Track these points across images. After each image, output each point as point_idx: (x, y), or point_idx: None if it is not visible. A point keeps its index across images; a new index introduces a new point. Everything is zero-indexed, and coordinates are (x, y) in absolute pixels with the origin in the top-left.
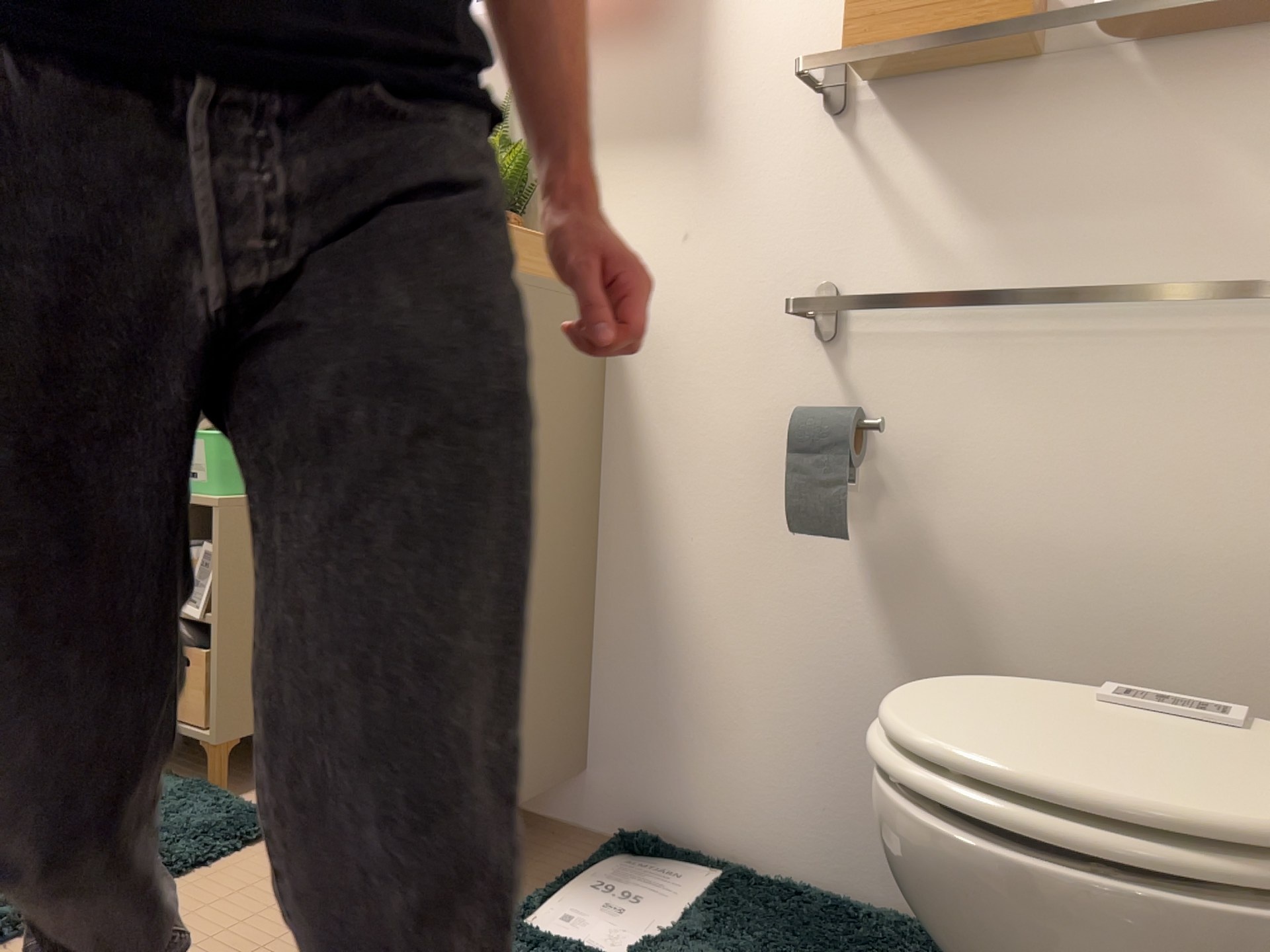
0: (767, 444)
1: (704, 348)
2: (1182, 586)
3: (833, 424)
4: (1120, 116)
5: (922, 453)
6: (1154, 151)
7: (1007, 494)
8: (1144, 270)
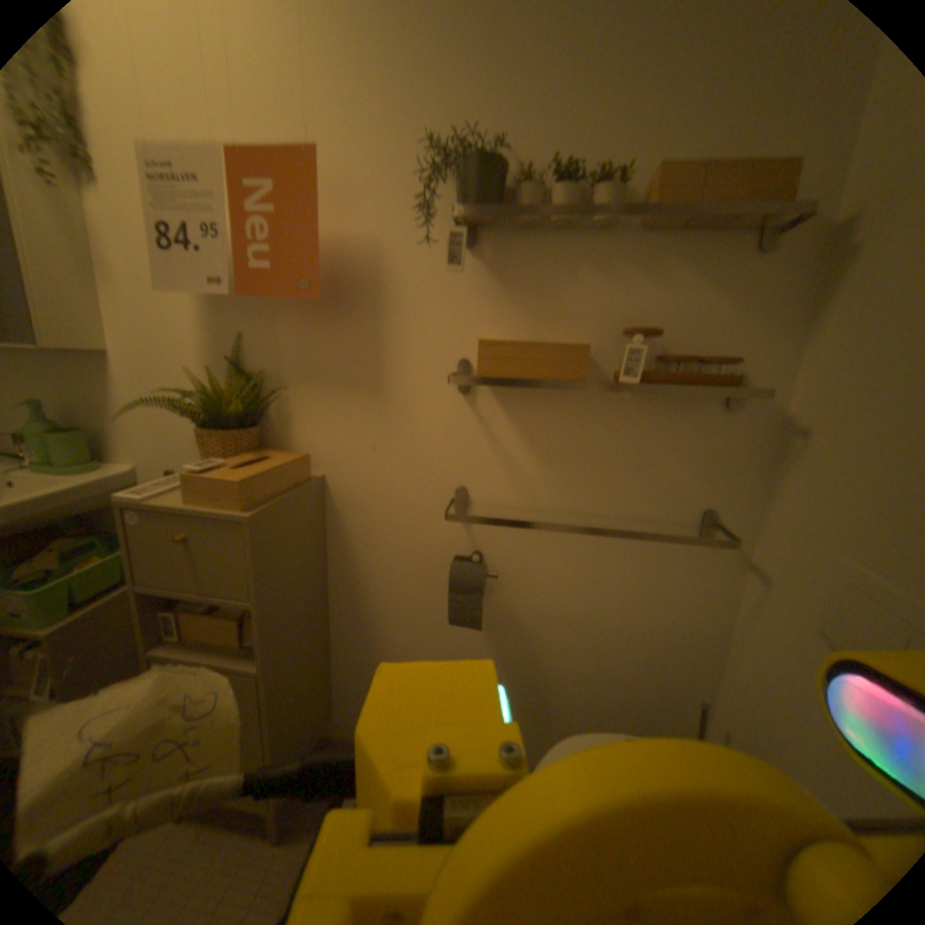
0: (431, 567)
1: (390, 514)
2: (635, 641)
3: (477, 582)
4: (626, 421)
5: (516, 577)
6: (640, 442)
7: (558, 599)
8: (631, 501)
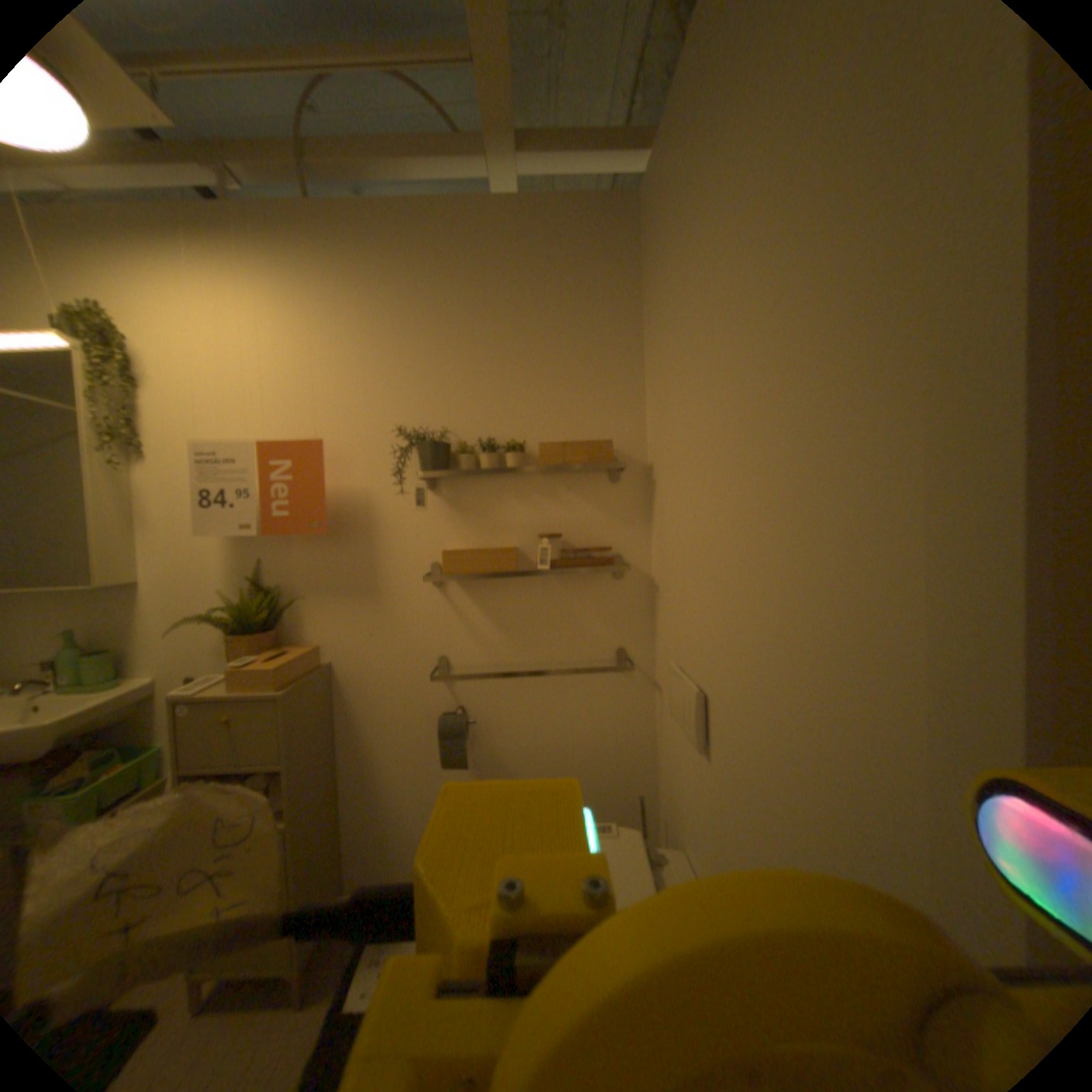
0: (425, 725)
1: (388, 684)
2: (591, 759)
3: (460, 726)
4: (553, 591)
5: (494, 722)
6: (565, 605)
7: (528, 734)
8: (567, 648)
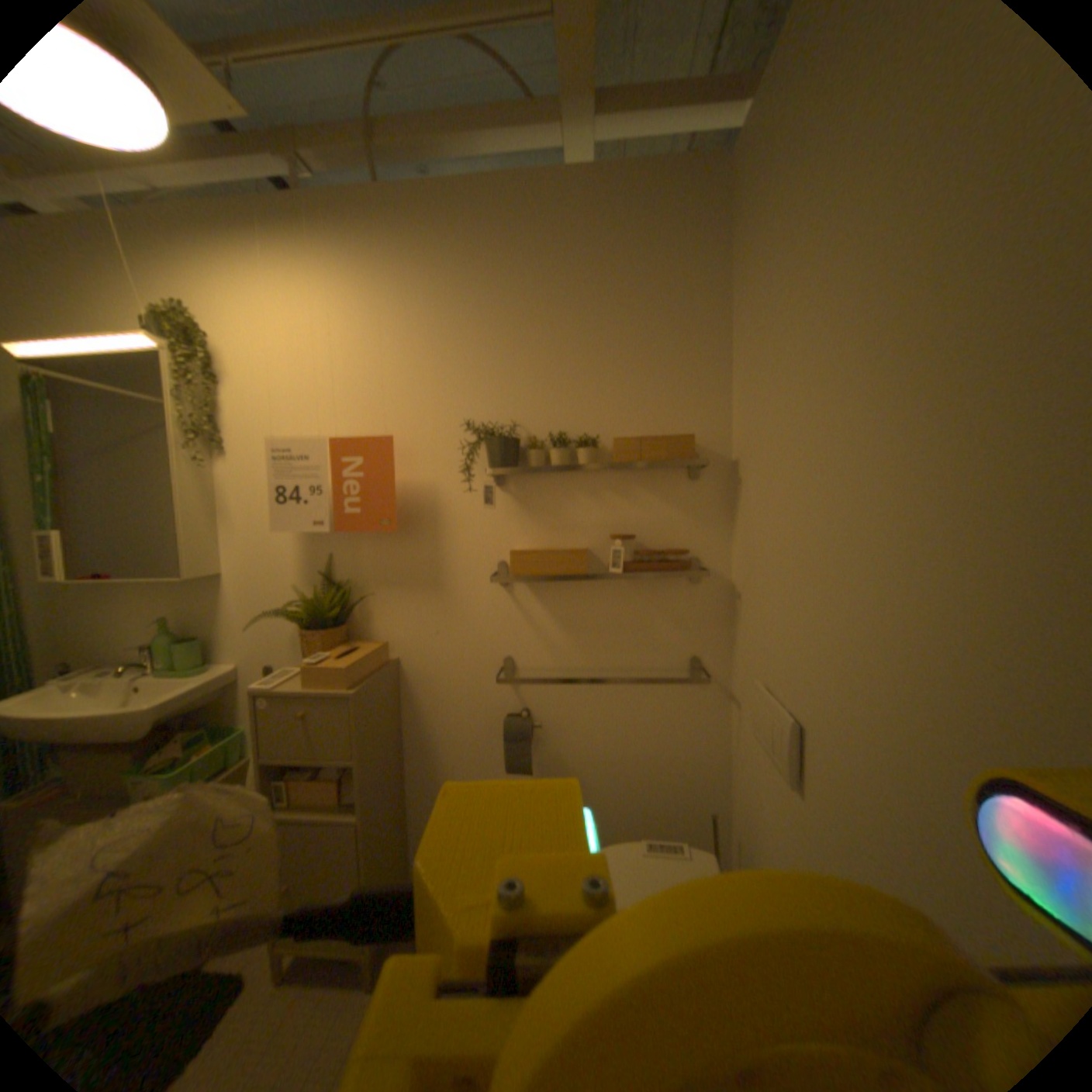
0: (489, 725)
1: (454, 682)
2: (659, 770)
3: (525, 730)
4: (623, 595)
5: (558, 726)
6: (636, 610)
7: (594, 741)
8: (637, 654)
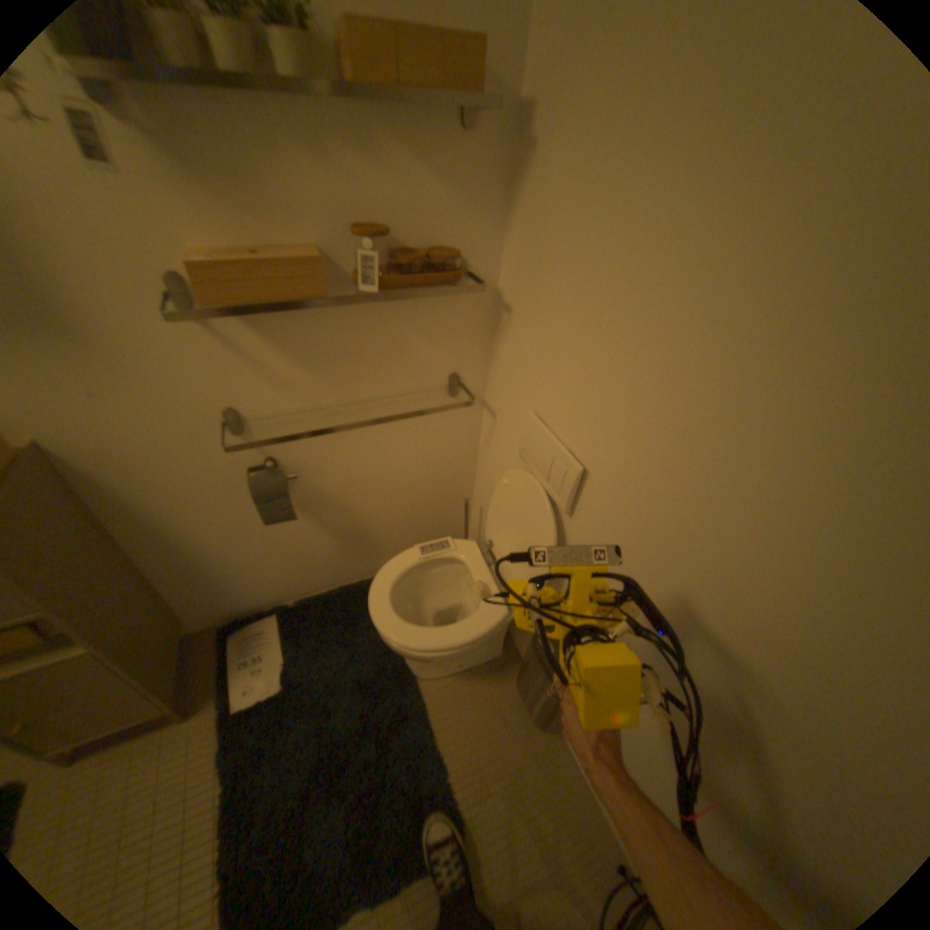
0: (225, 484)
1: (154, 453)
2: (416, 476)
3: (279, 488)
4: (373, 315)
5: (312, 465)
6: (390, 332)
7: (353, 469)
8: (392, 382)
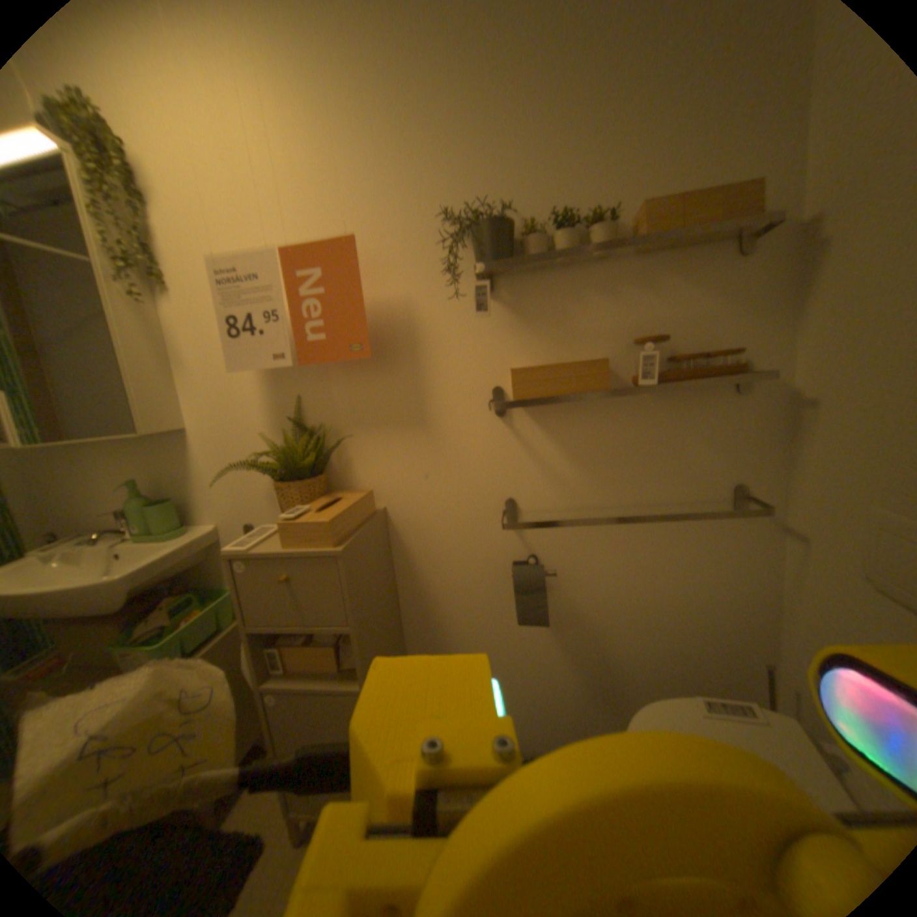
0: (492, 575)
1: (449, 531)
2: (692, 616)
3: (539, 580)
4: (649, 416)
5: (571, 572)
6: (666, 433)
7: (614, 587)
8: (666, 486)
